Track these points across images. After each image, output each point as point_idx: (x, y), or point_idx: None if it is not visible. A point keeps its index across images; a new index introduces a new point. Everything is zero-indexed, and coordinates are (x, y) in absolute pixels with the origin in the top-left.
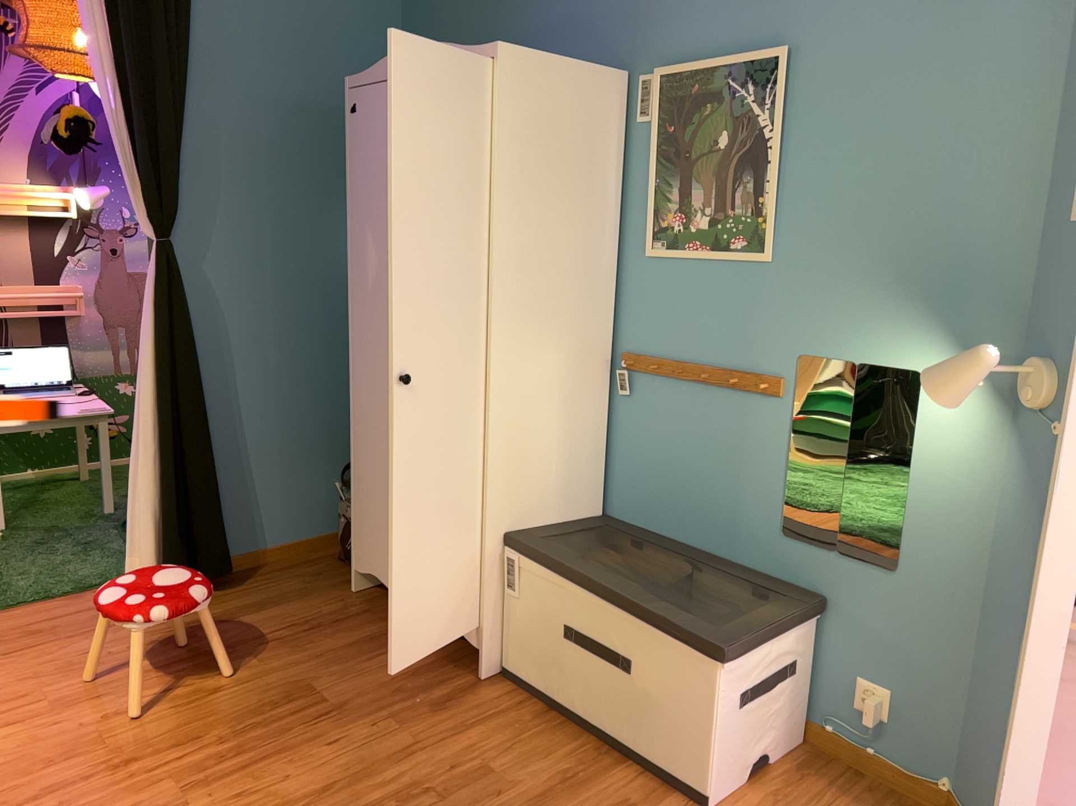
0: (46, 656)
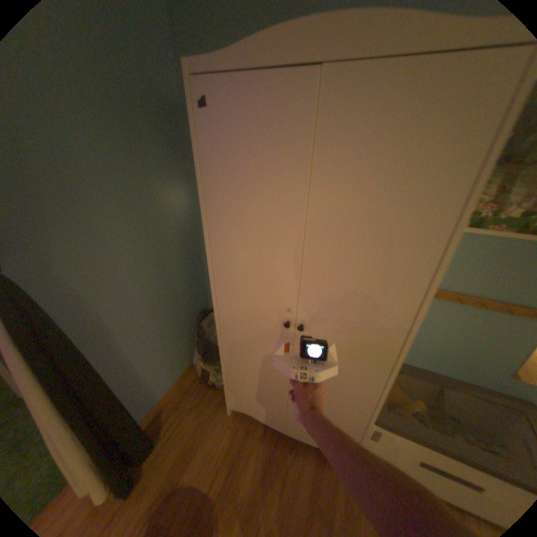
0: None
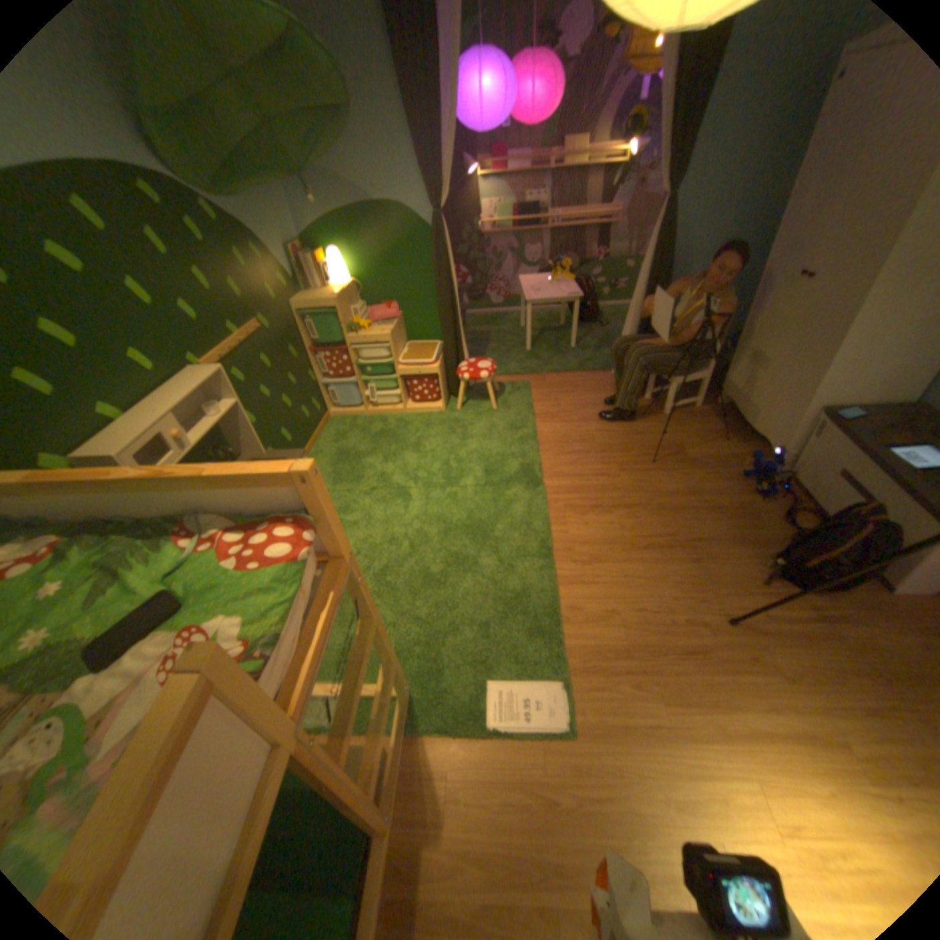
0: (578, 398)
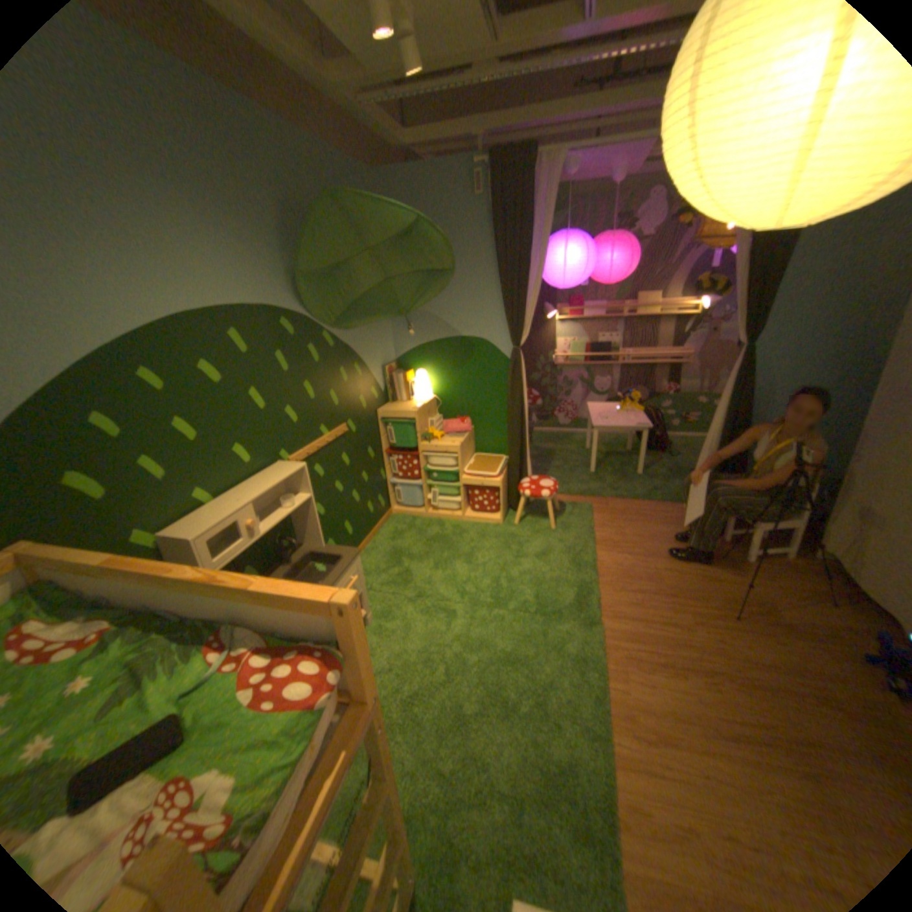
0: (645, 529)
